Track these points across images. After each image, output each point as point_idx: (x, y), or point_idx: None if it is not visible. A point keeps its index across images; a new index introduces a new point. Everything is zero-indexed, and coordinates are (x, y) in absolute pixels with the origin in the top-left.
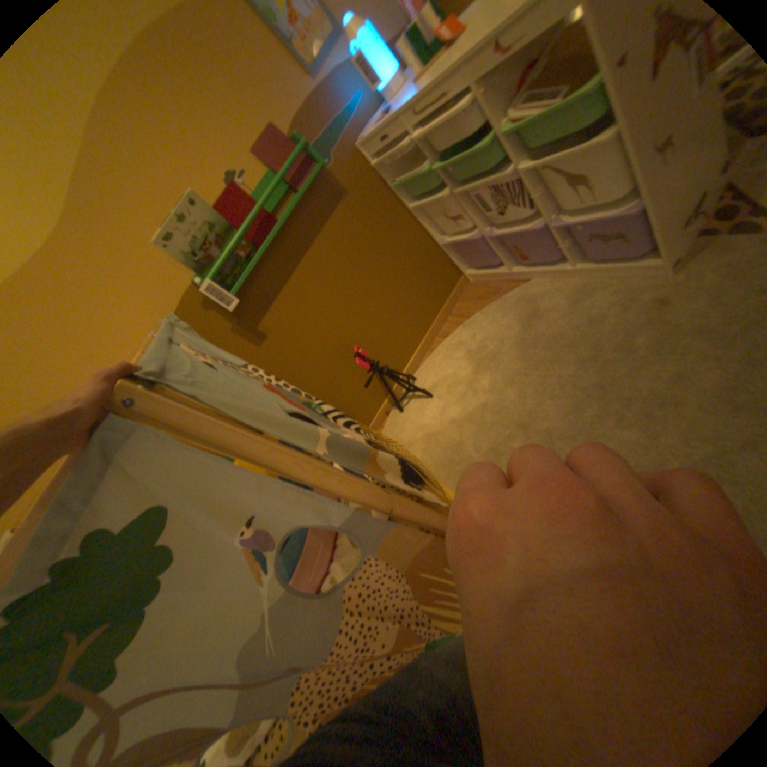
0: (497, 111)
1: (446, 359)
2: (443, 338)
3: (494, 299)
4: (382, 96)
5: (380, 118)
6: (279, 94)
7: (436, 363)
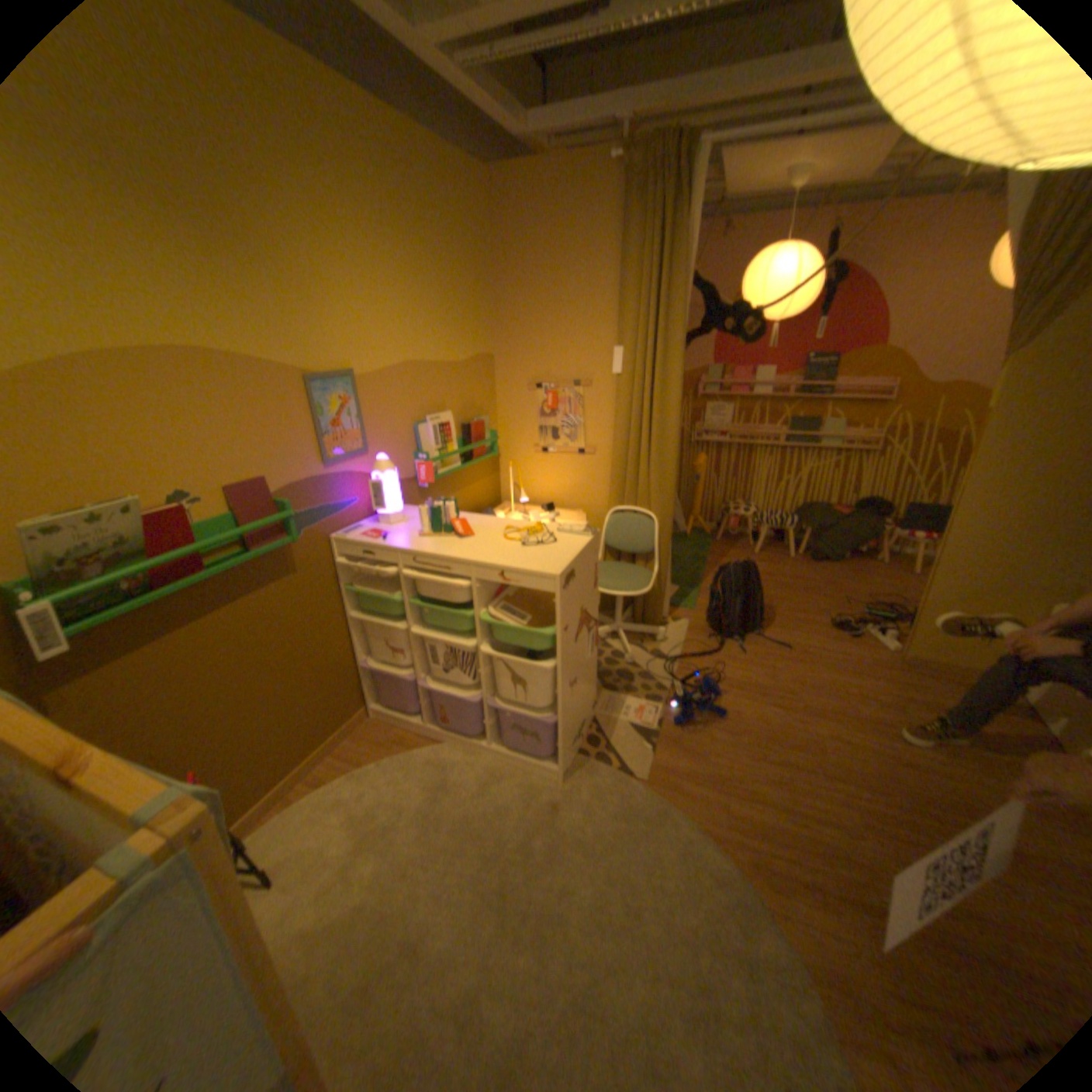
0: (481, 603)
1: (311, 825)
2: (312, 789)
3: (395, 753)
4: (374, 514)
5: (375, 539)
6: (289, 463)
7: (291, 829)
